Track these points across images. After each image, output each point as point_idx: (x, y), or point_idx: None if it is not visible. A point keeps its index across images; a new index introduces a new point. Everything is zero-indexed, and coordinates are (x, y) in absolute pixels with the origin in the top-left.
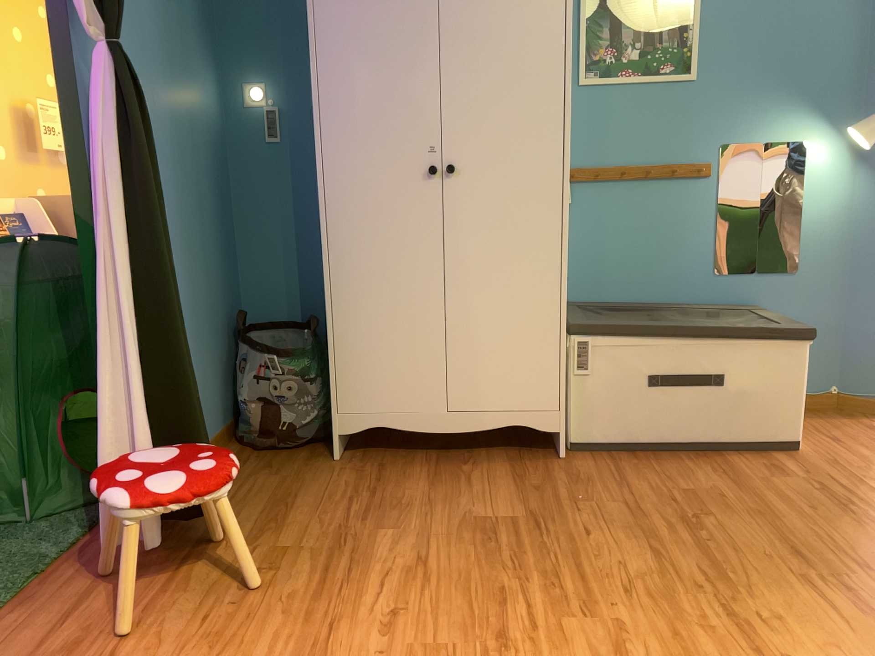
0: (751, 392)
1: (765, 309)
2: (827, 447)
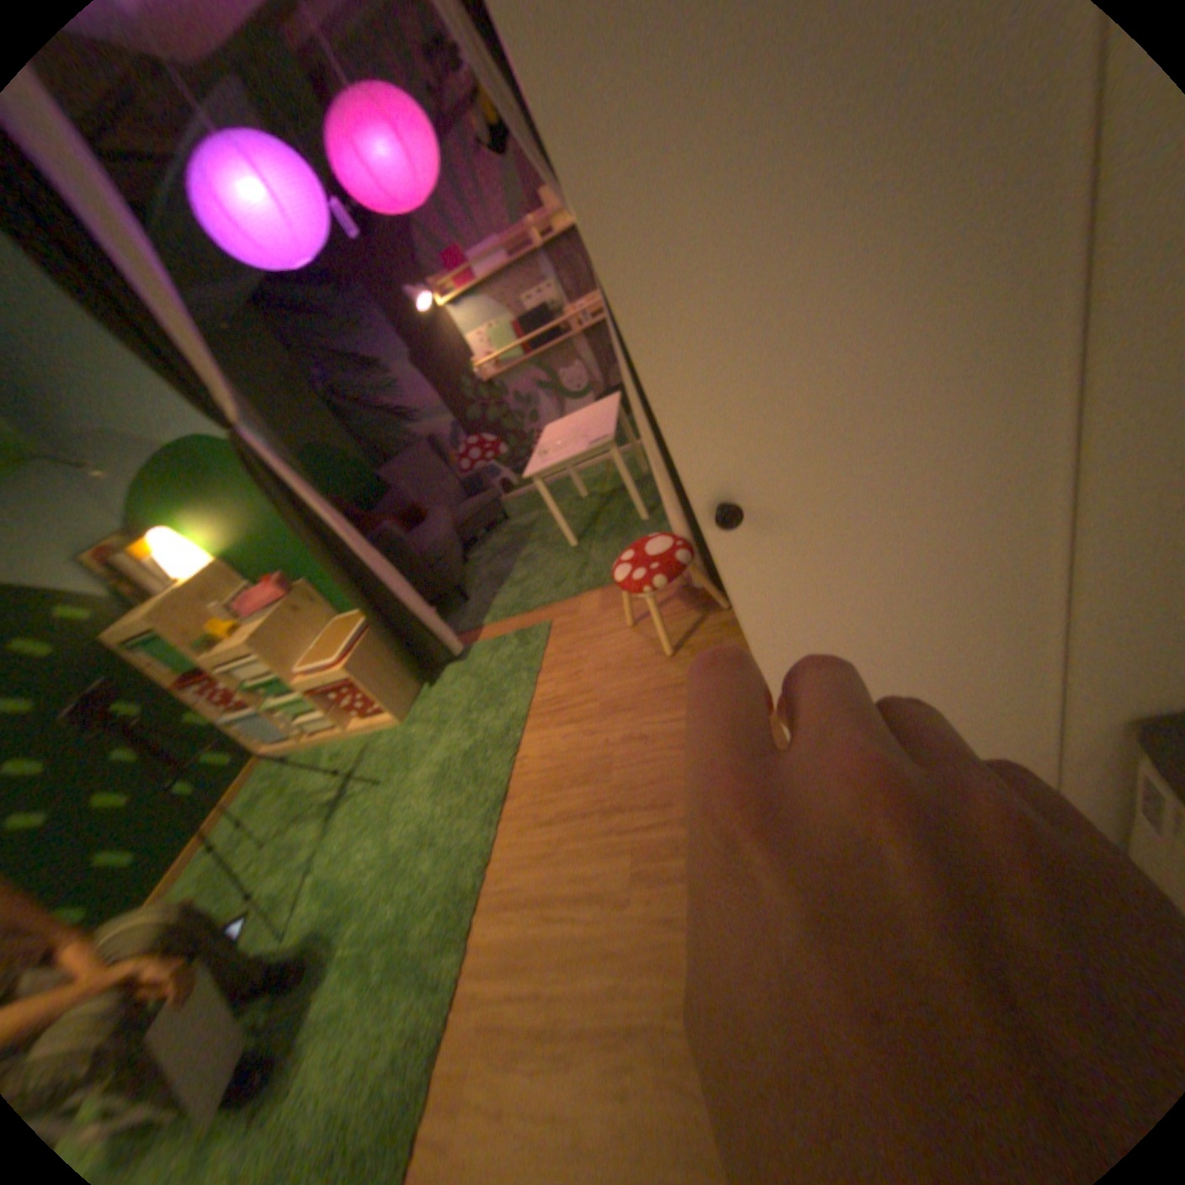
0: None
1: None
2: None
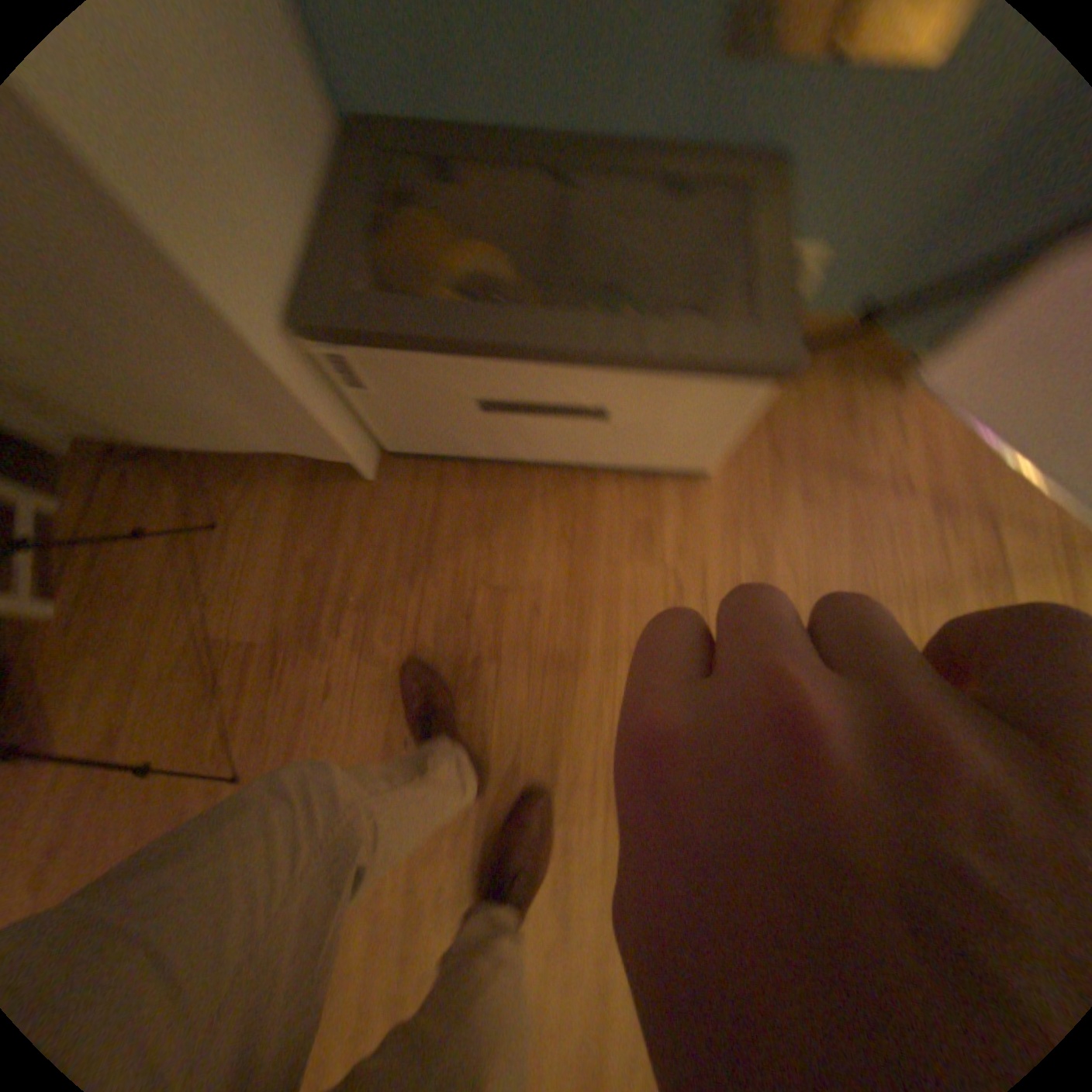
0: (650, 427)
1: (804, 157)
2: (750, 466)
